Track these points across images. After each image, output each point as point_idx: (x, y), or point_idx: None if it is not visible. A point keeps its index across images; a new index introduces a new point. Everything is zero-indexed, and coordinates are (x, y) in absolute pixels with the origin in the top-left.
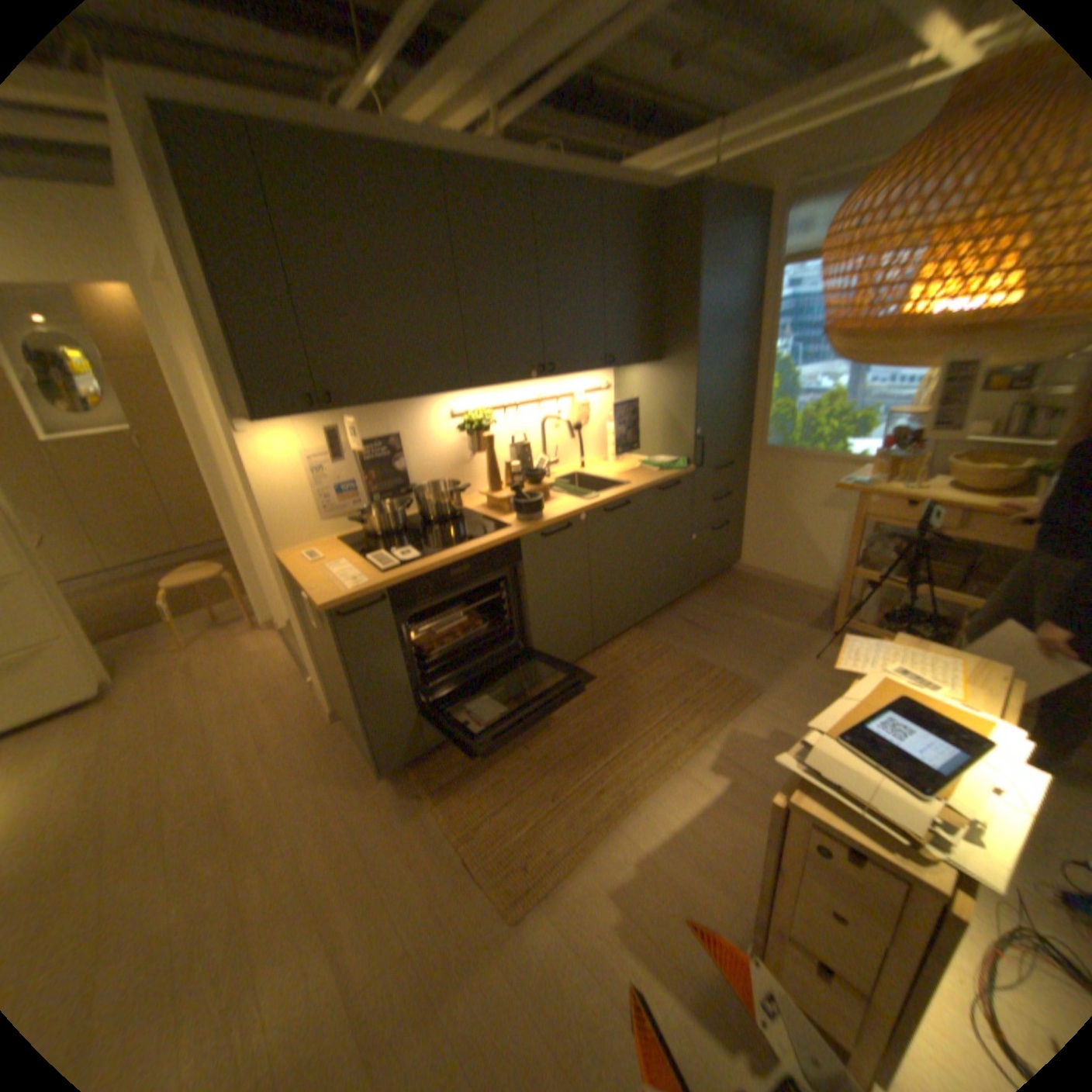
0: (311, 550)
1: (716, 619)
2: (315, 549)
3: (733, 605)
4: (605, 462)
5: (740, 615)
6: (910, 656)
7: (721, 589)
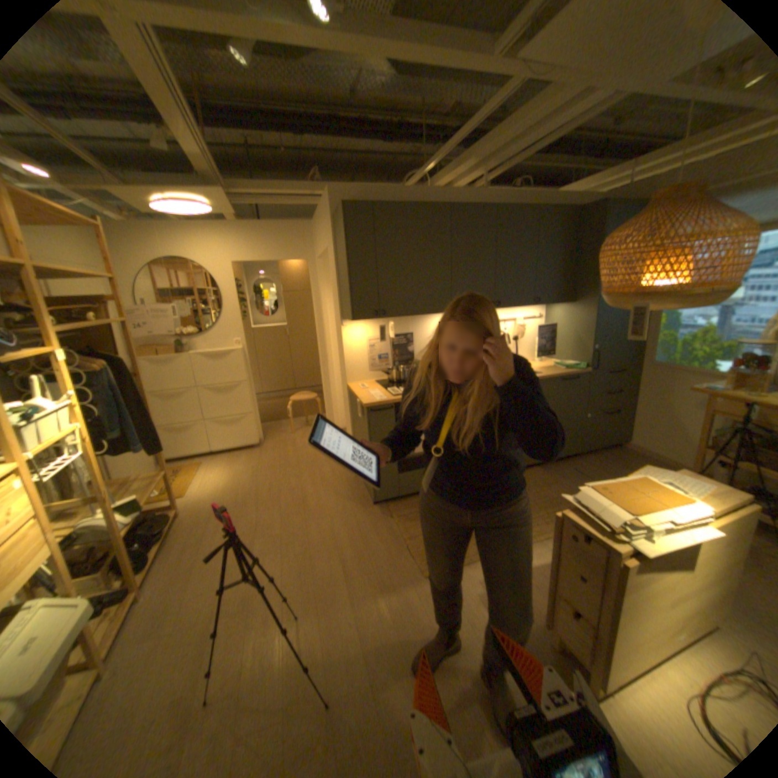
0: (362, 384)
1: (599, 473)
2: (364, 384)
3: (616, 468)
4: (533, 361)
5: (619, 474)
6: (682, 480)
7: (610, 457)
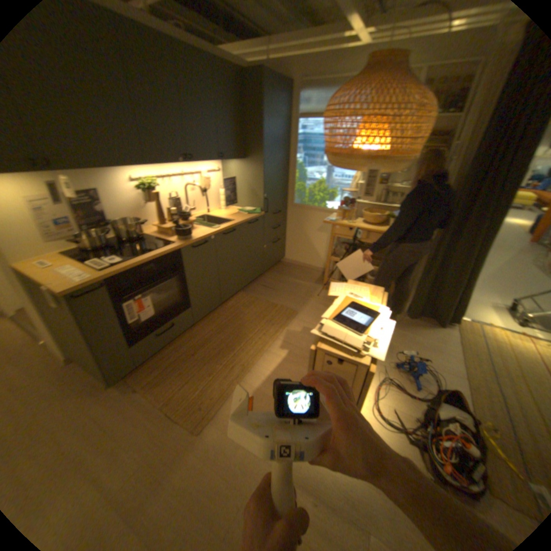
0: (41, 260)
1: (277, 283)
2: (44, 259)
3: (283, 277)
4: (221, 209)
5: (286, 281)
6: (353, 287)
7: (277, 270)
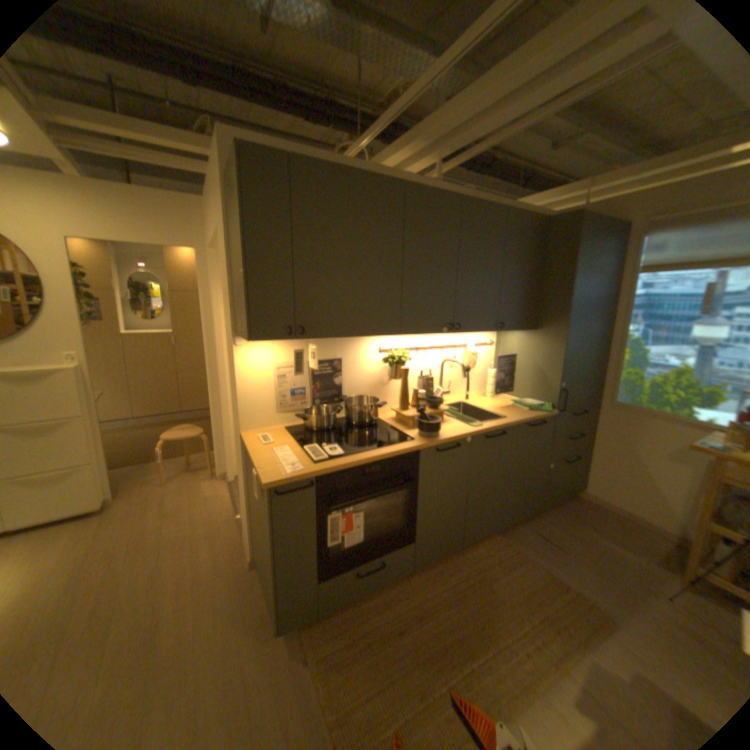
0: (266, 433)
1: (569, 539)
2: (268, 433)
3: (583, 529)
4: (485, 396)
5: (590, 540)
6: None
7: (570, 512)
